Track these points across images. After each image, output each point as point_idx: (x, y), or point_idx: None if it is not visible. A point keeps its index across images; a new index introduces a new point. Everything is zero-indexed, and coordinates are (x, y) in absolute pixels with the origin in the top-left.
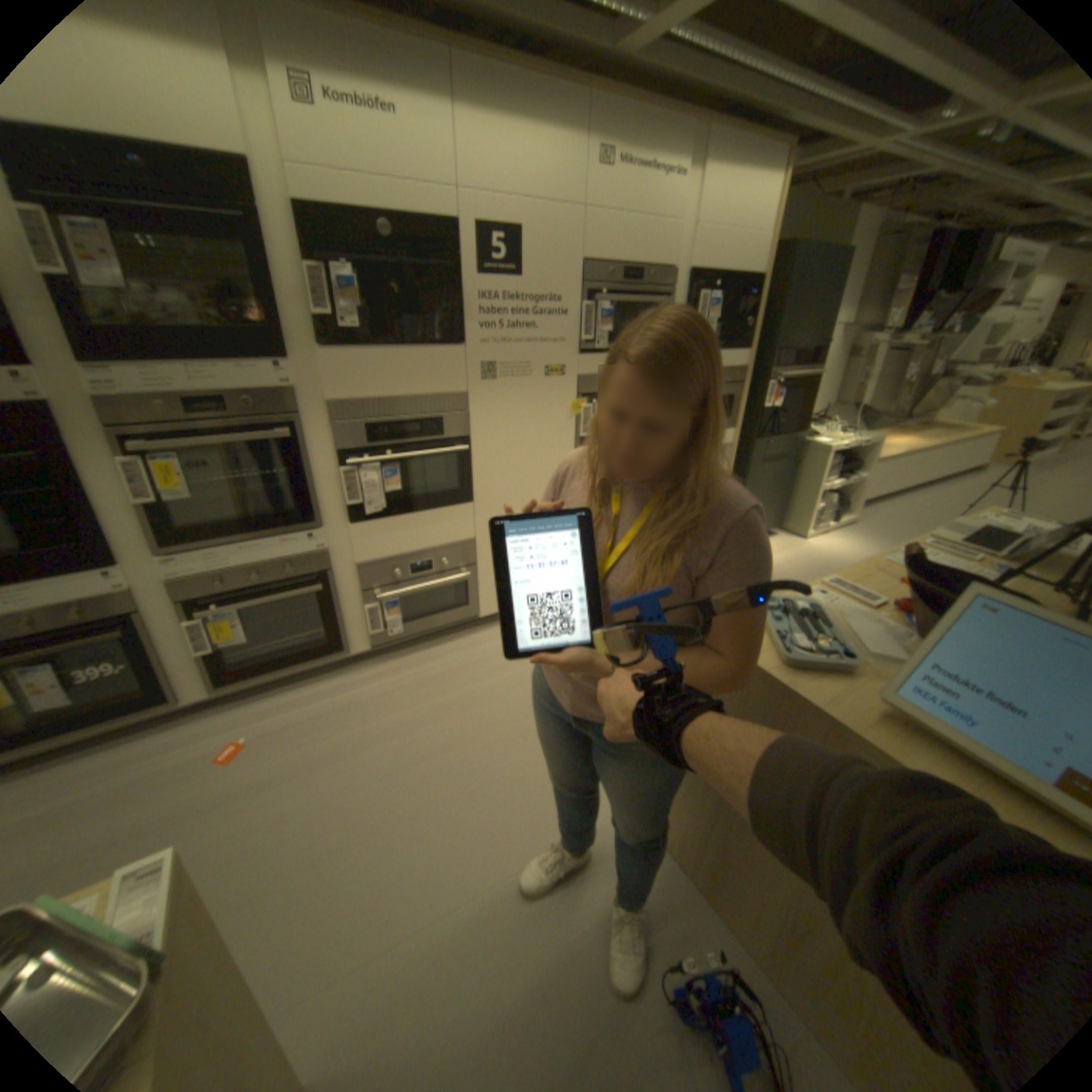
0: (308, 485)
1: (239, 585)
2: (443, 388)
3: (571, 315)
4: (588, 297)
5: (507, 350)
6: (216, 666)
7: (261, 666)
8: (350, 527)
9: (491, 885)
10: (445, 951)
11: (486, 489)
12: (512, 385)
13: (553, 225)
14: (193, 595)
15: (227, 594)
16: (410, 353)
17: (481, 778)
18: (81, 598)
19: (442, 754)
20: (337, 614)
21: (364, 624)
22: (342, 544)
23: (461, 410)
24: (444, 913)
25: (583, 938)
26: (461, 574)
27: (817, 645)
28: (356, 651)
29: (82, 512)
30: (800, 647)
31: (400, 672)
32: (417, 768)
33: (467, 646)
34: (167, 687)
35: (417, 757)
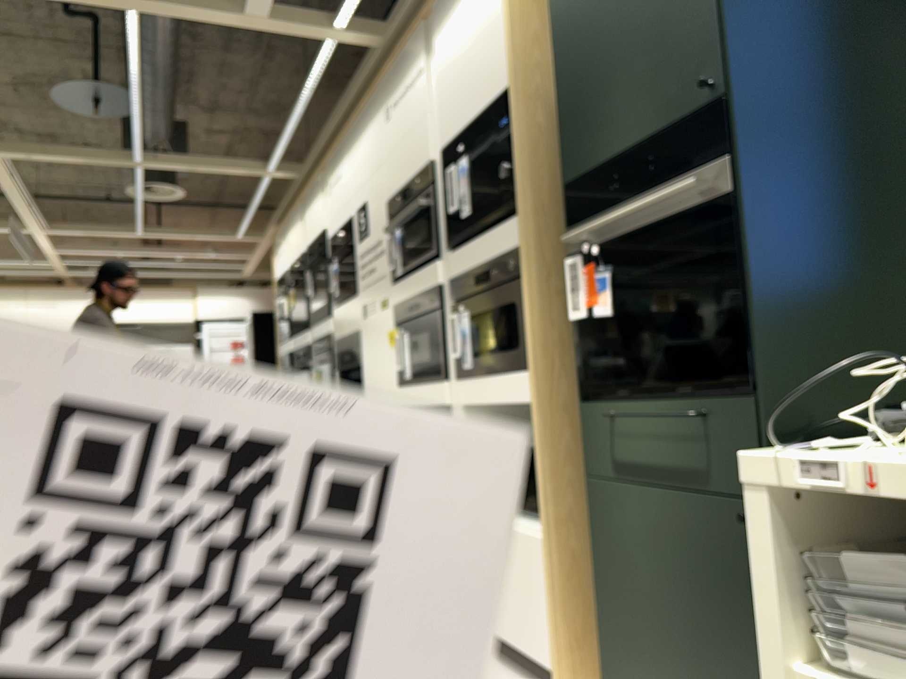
0: None
1: None
2: (353, 327)
3: (386, 251)
4: (394, 229)
5: (368, 293)
6: None
7: None
8: None
9: None
10: None
11: None
12: (371, 320)
13: (375, 187)
14: None
15: None
16: (346, 305)
17: None
18: None
19: None
20: None
21: None
22: None
23: (358, 344)
24: None
25: None
26: None
27: None
28: None
29: None
30: None
31: None
32: None
33: None
34: None
35: None
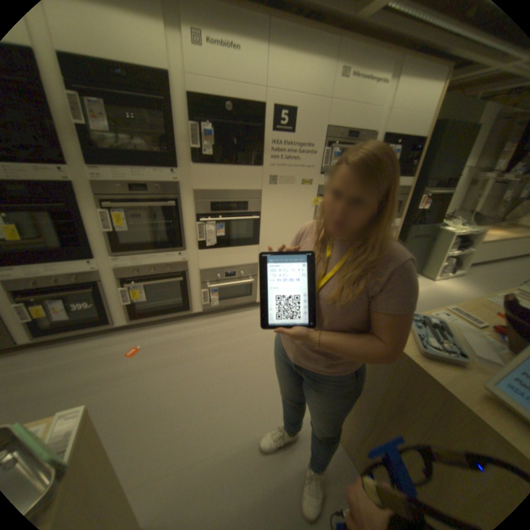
0: (181, 229)
1: (145, 273)
2: (250, 186)
3: (318, 153)
4: (329, 145)
5: (284, 170)
6: (132, 310)
7: (151, 312)
8: (198, 251)
9: (245, 442)
10: (218, 472)
11: (266, 239)
12: (284, 187)
13: (314, 107)
14: (125, 275)
15: (140, 276)
16: (236, 168)
17: (247, 384)
18: (77, 271)
19: (229, 368)
20: (188, 292)
21: (200, 298)
22: (194, 259)
23: (258, 198)
24: (220, 452)
25: (290, 481)
26: (249, 279)
27: (443, 346)
28: (195, 311)
29: (82, 232)
30: (432, 346)
31: (215, 324)
32: (216, 373)
33: (249, 315)
34: (109, 316)
35: (217, 368)
